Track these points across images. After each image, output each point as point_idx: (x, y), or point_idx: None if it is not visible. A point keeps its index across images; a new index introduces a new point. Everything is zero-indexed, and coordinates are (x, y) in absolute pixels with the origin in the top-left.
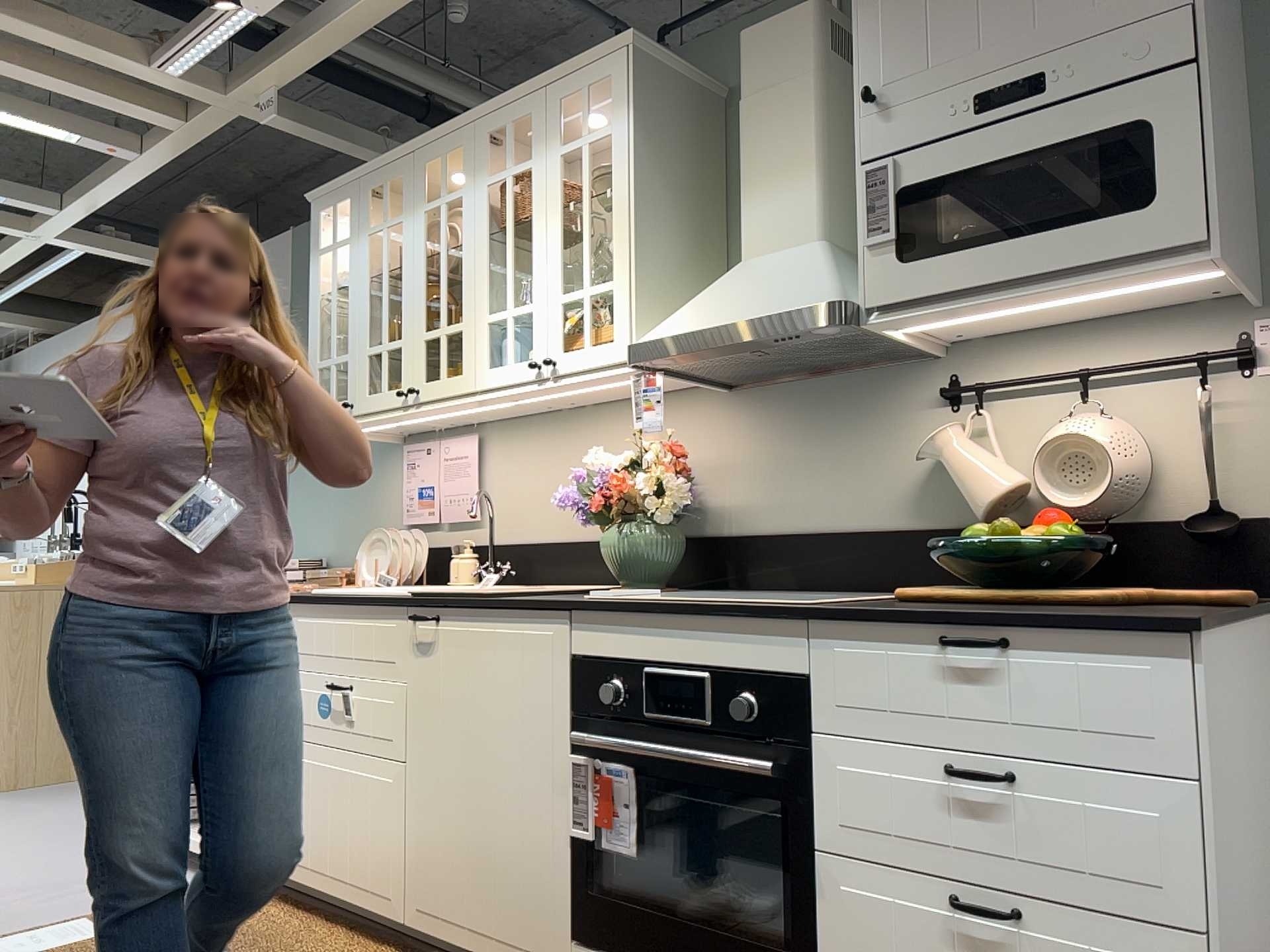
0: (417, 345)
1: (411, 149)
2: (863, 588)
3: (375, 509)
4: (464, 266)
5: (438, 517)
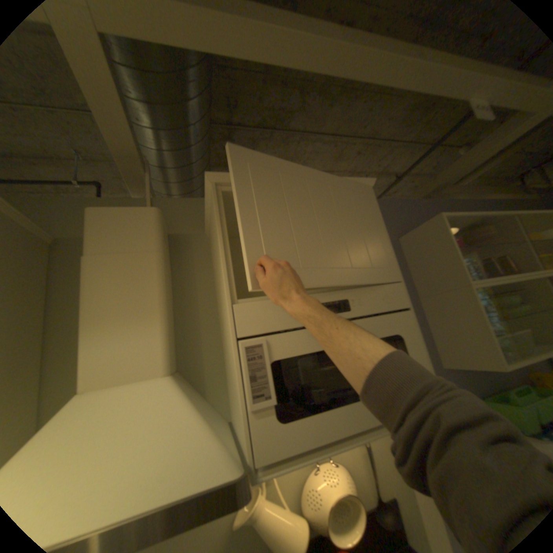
0: None
1: None
2: None
3: None
4: None
5: None
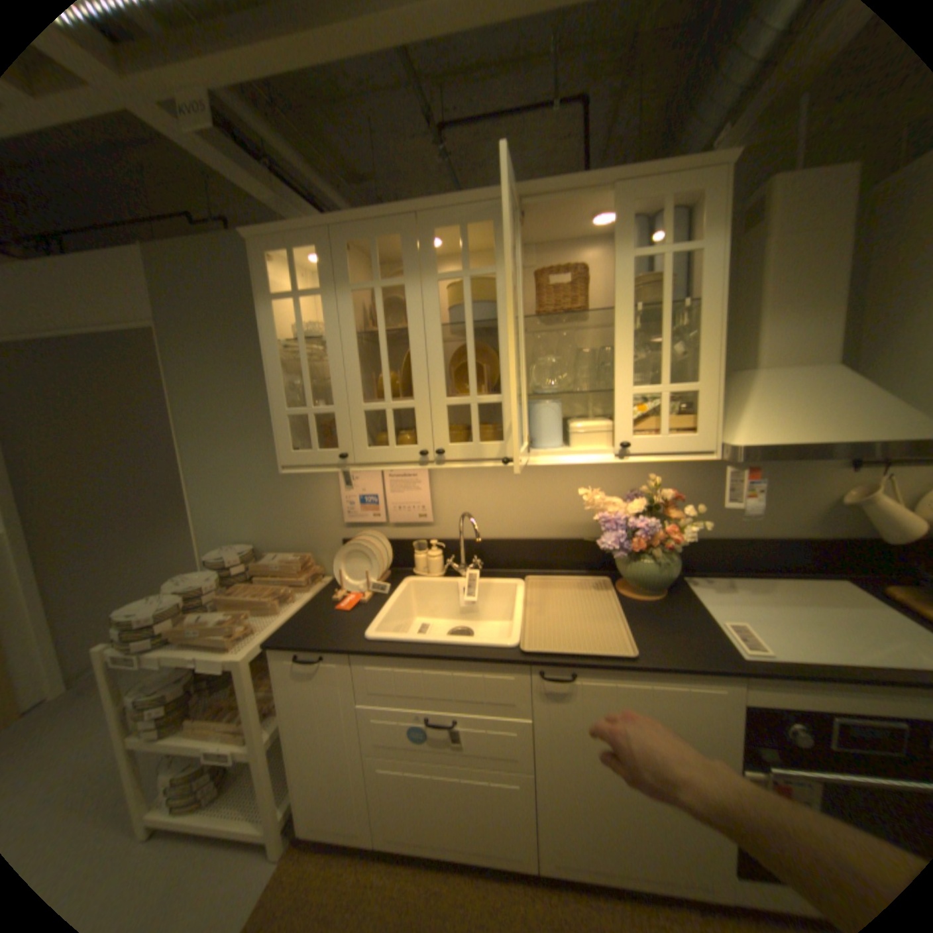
0: (440, 410)
1: (413, 208)
2: (782, 573)
3: (306, 509)
4: (502, 344)
5: (387, 518)
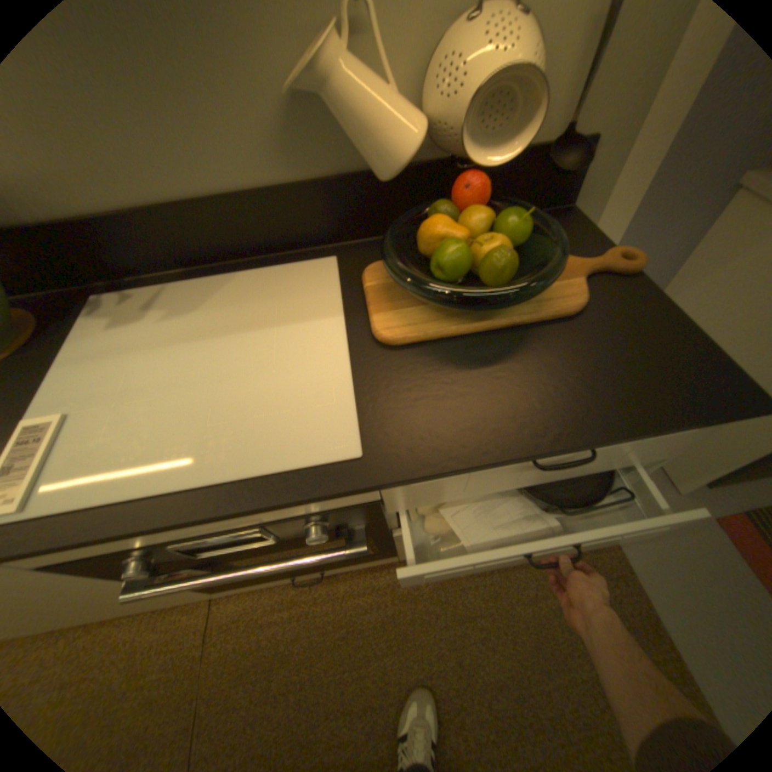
0: None
1: None
2: (254, 253)
3: None
4: None
5: None
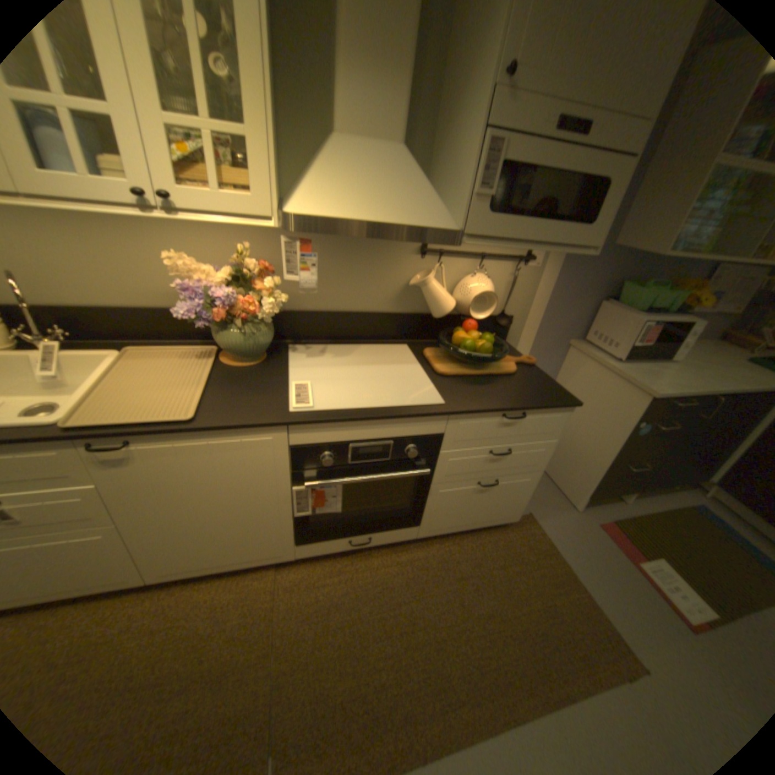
0: None
1: None
2: (367, 339)
3: None
4: None
5: None
